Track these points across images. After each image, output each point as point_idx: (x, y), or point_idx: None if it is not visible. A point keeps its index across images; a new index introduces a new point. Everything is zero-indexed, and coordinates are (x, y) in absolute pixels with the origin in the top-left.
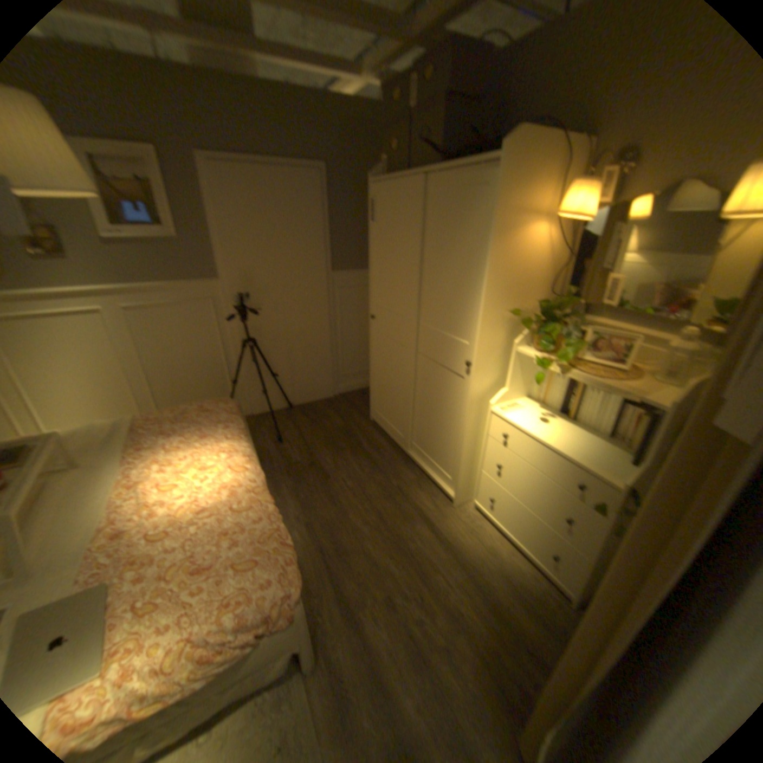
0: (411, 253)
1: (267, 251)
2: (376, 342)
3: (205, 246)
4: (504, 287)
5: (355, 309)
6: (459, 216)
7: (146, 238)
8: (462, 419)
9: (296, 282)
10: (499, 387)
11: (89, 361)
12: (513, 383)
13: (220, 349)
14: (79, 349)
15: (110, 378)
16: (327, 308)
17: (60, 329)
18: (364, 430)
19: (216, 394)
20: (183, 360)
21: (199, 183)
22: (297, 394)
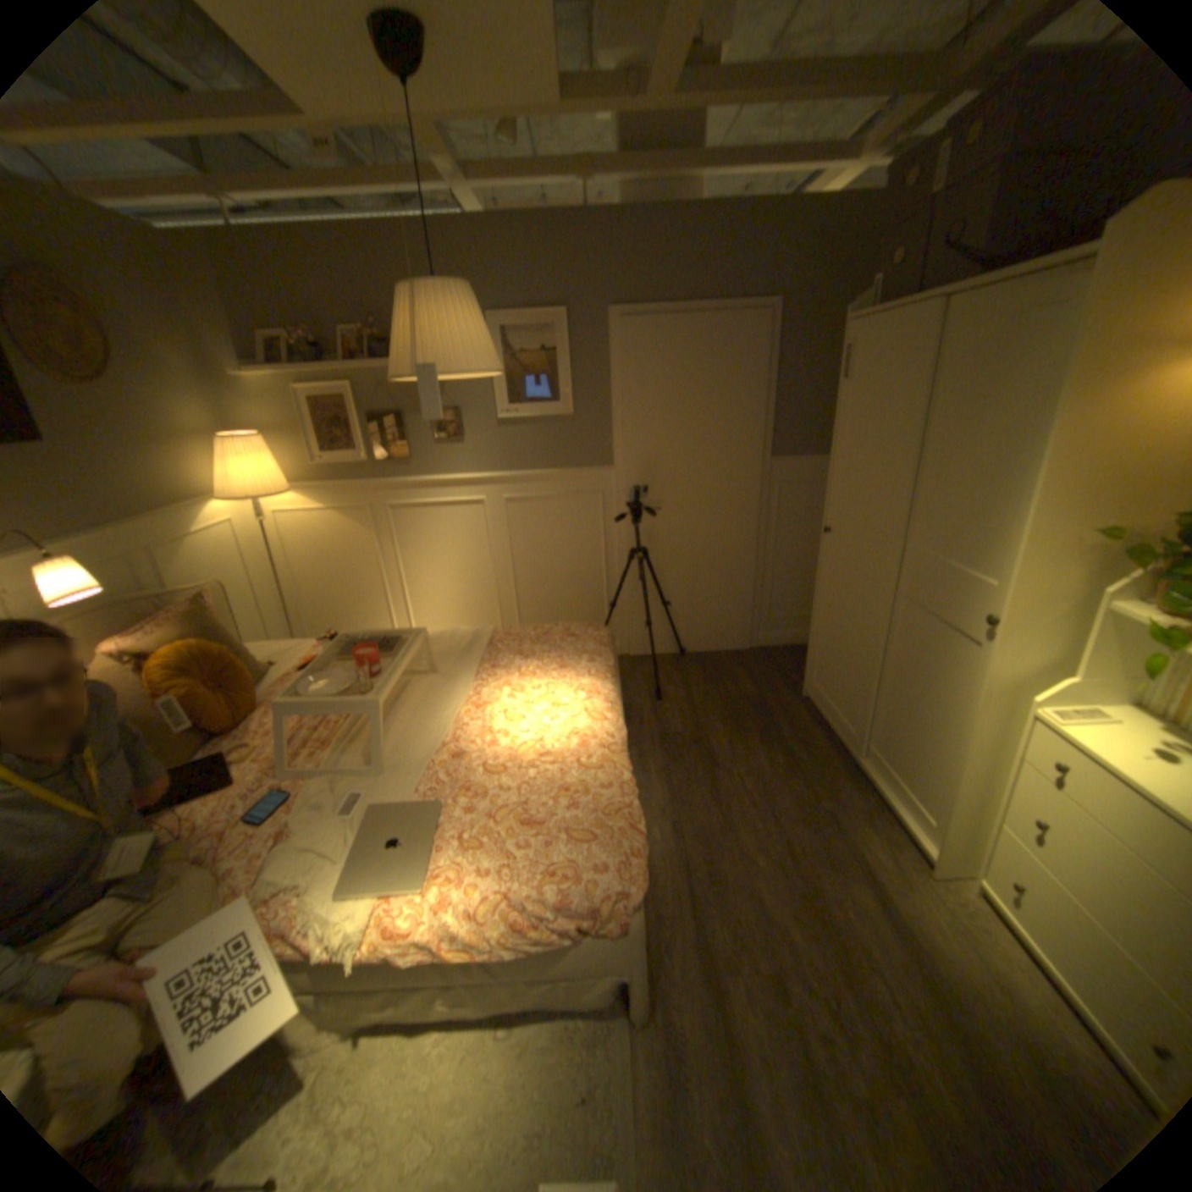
0: (903, 426)
1: (678, 429)
2: (826, 569)
3: (602, 423)
4: (1086, 483)
5: (800, 515)
6: (1001, 359)
7: (538, 416)
8: (969, 718)
9: (713, 472)
10: (1063, 672)
11: (462, 558)
12: (1101, 670)
13: (600, 558)
14: (456, 543)
15: (478, 580)
16: (755, 512)
17: (443, 520)
18: (788, 709)
19: (587, 617)
20: (556, 568)
21: (606, 345)
22: (693, 635)
